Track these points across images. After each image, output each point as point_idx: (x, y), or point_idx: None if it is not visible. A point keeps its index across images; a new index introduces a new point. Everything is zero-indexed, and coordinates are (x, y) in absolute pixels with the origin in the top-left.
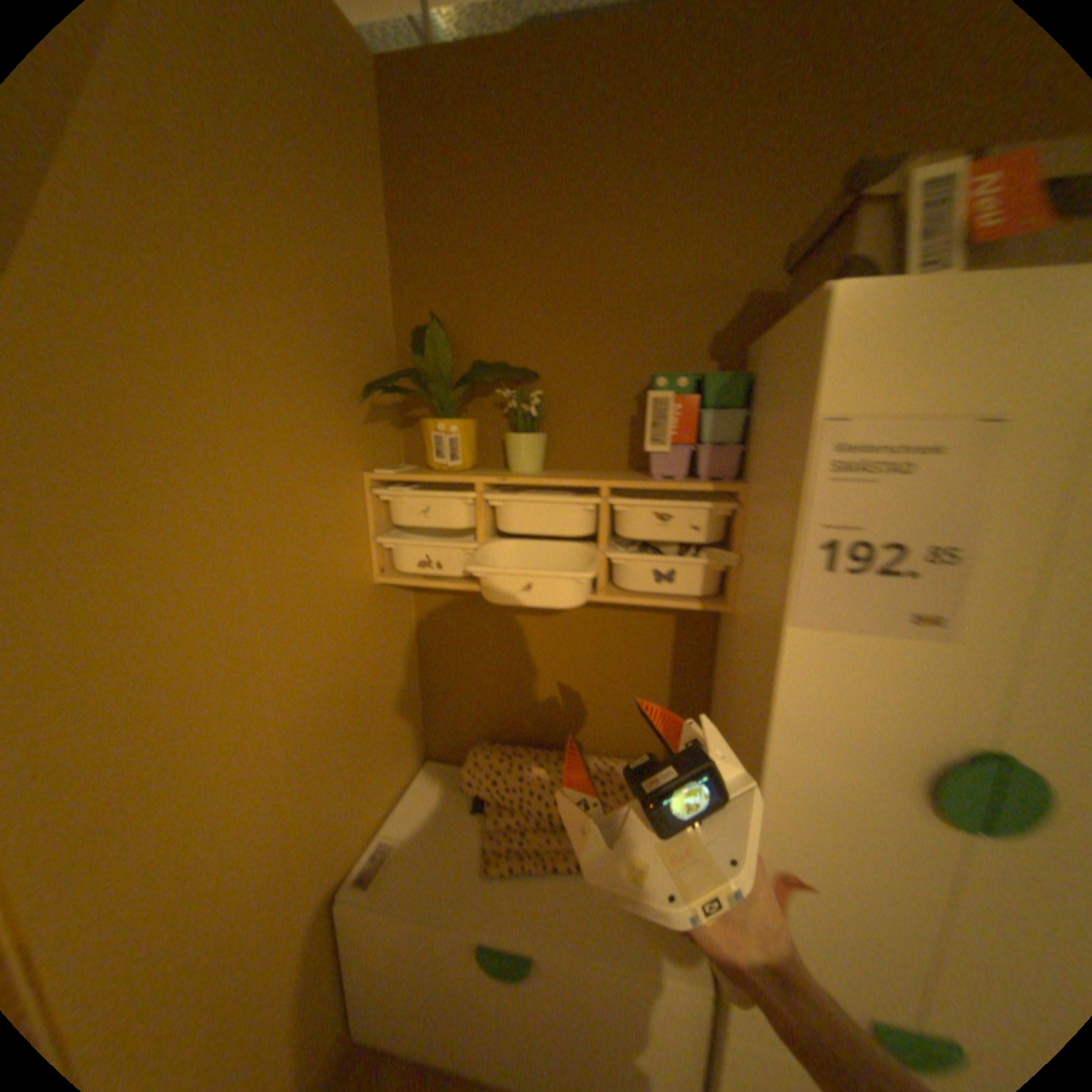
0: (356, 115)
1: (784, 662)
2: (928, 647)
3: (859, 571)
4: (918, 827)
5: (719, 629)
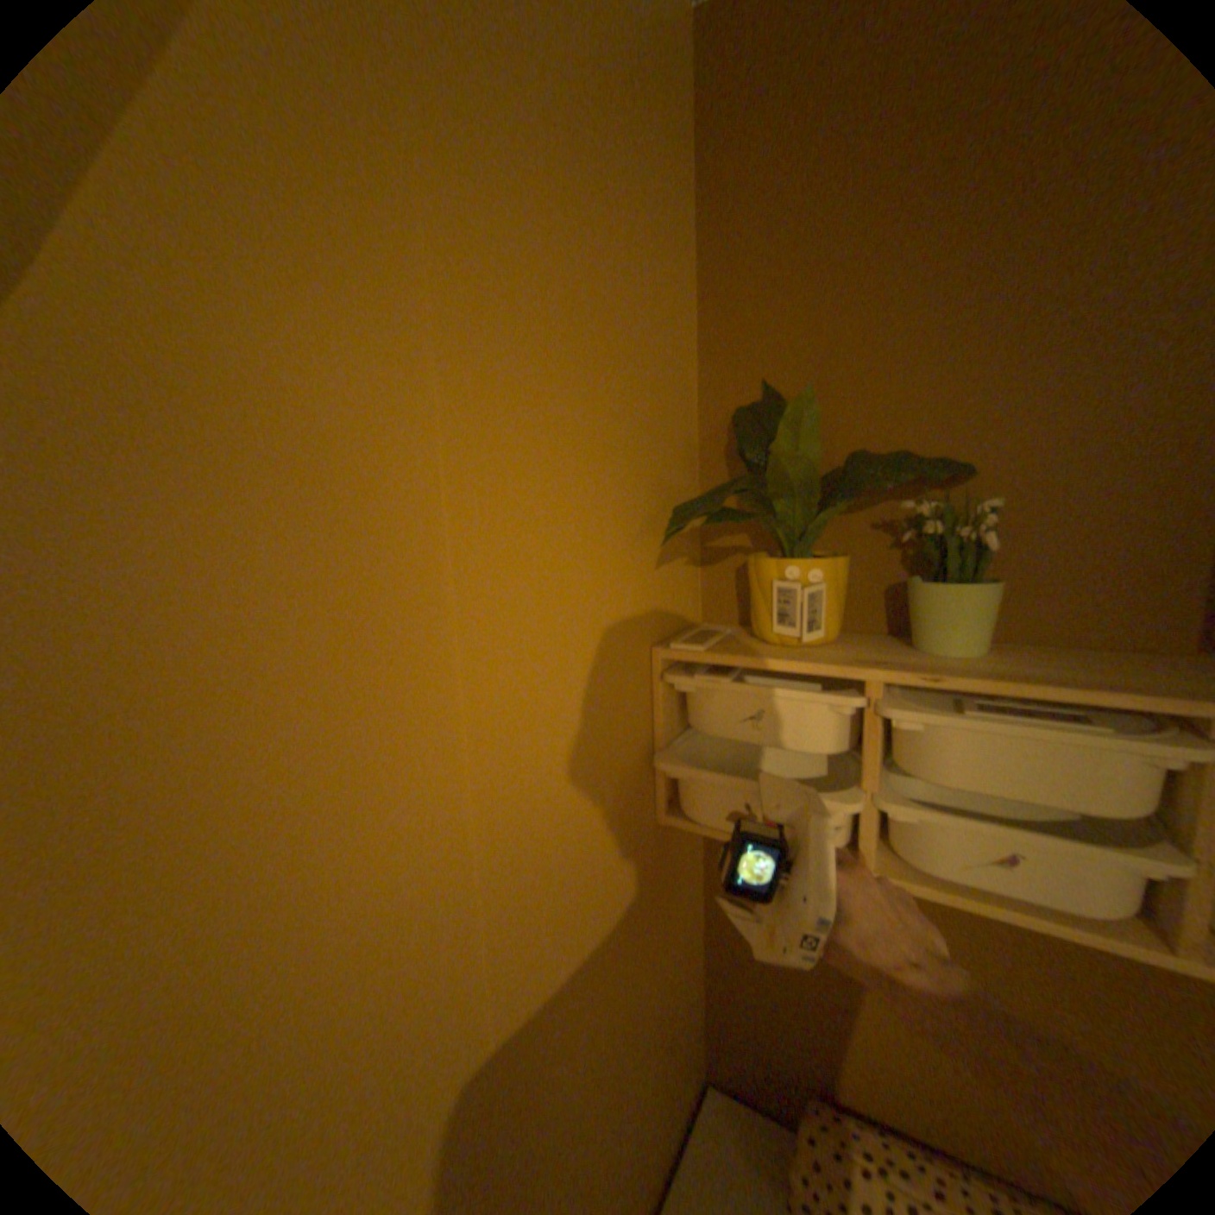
0: (667, 88)
1: None
2: None
3: None
4: None
5: None
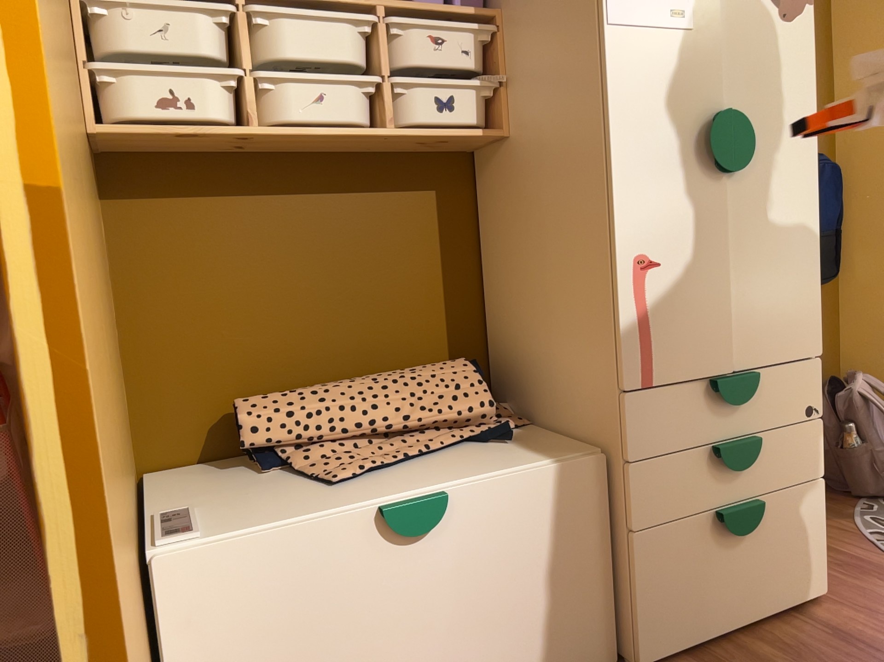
0: None
1: (606, 59)
2: (679, 36)
3: None
4: (701, 184)
5: (477, 196)
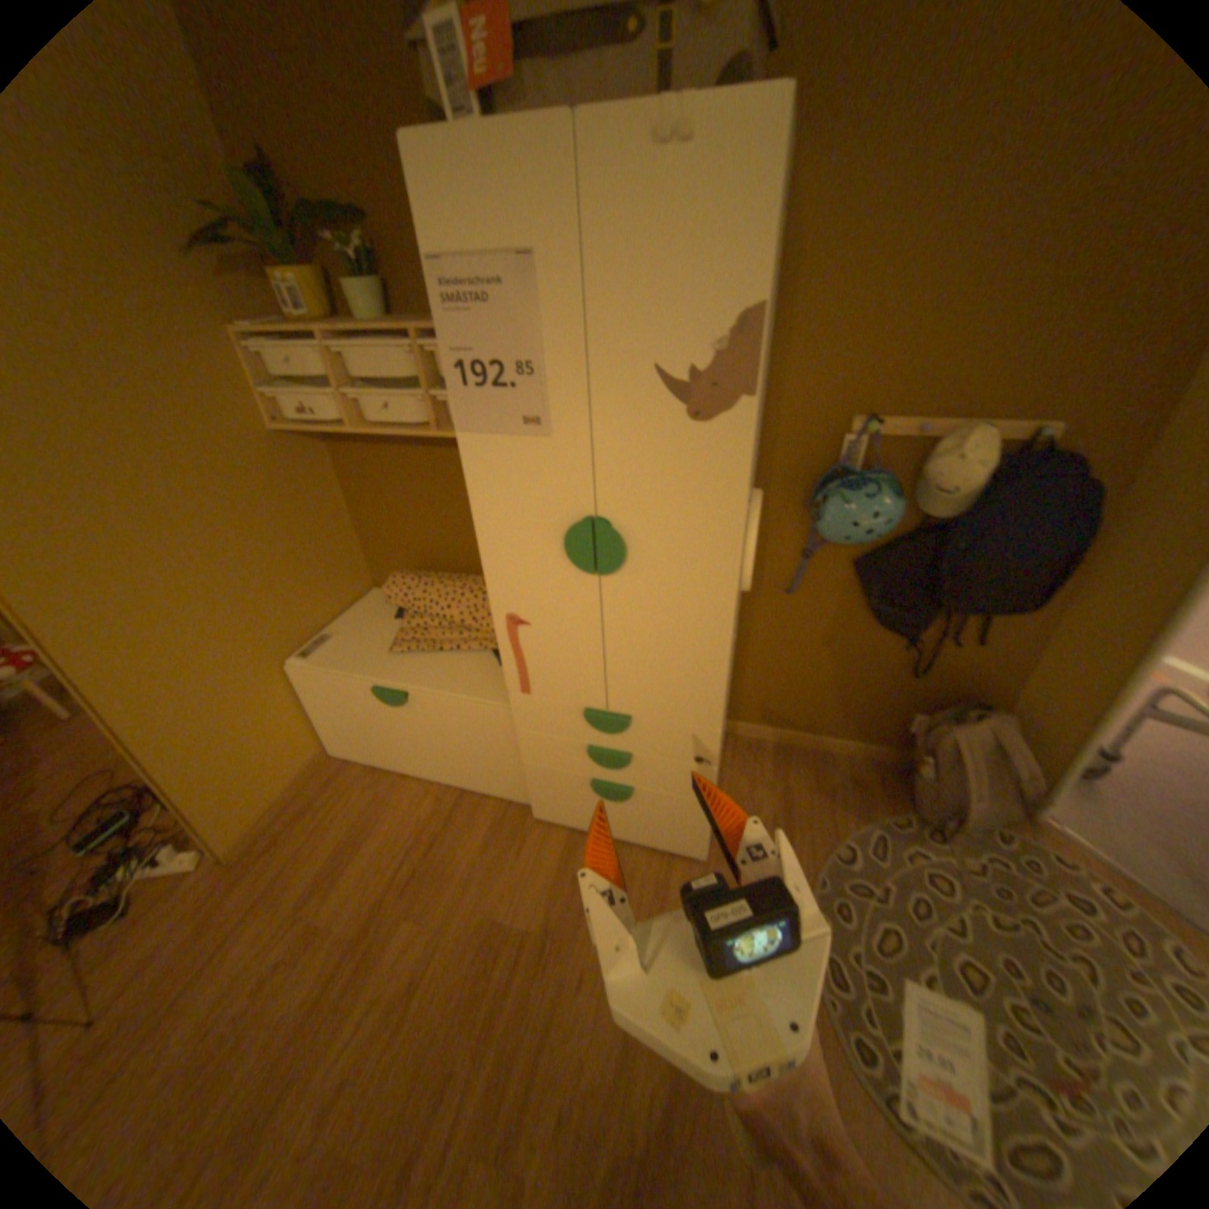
0: None
1: (465, 462)
2: (537, 444)
3: (481, 387)
4: (569, 576)
5: None
